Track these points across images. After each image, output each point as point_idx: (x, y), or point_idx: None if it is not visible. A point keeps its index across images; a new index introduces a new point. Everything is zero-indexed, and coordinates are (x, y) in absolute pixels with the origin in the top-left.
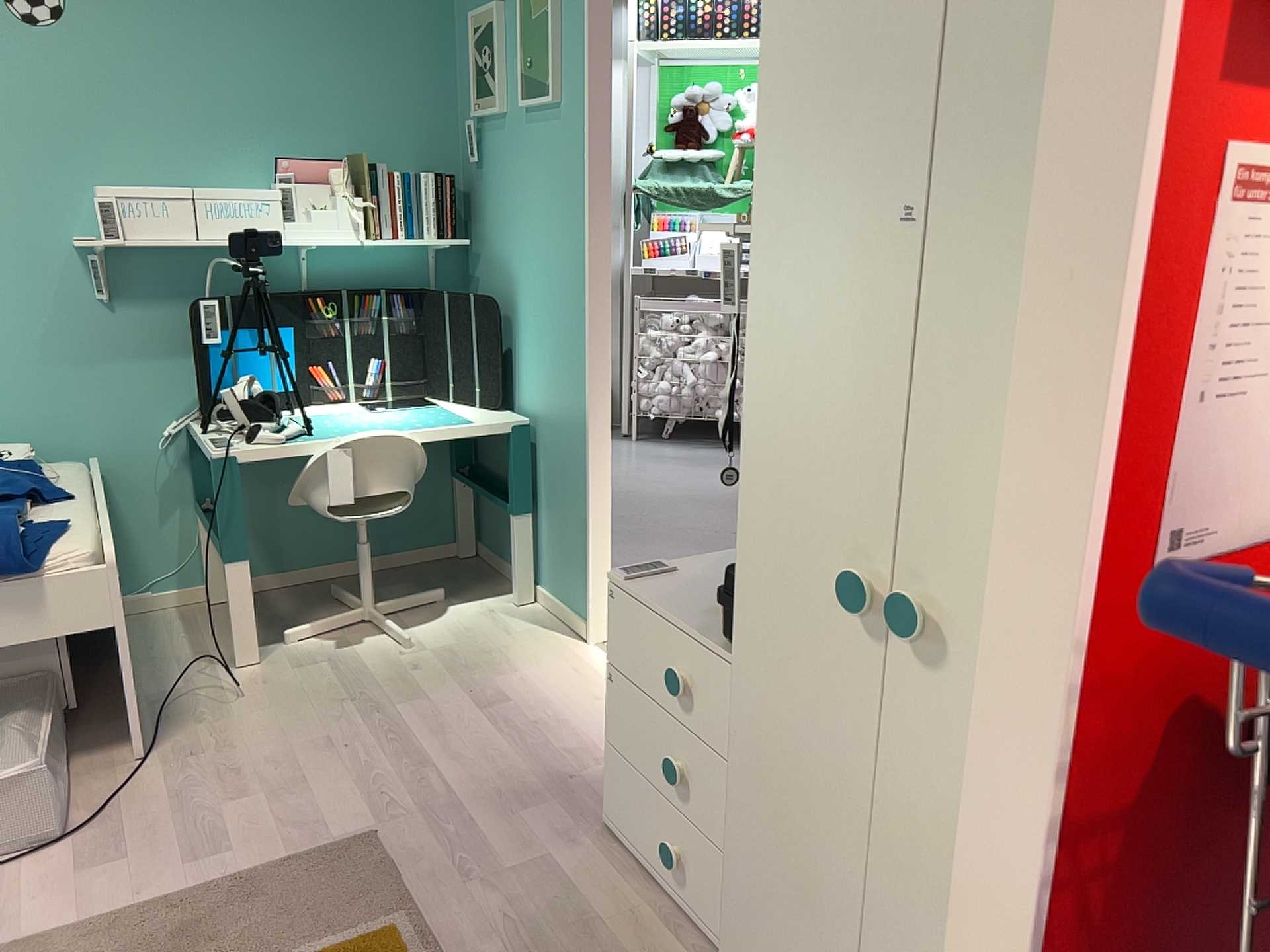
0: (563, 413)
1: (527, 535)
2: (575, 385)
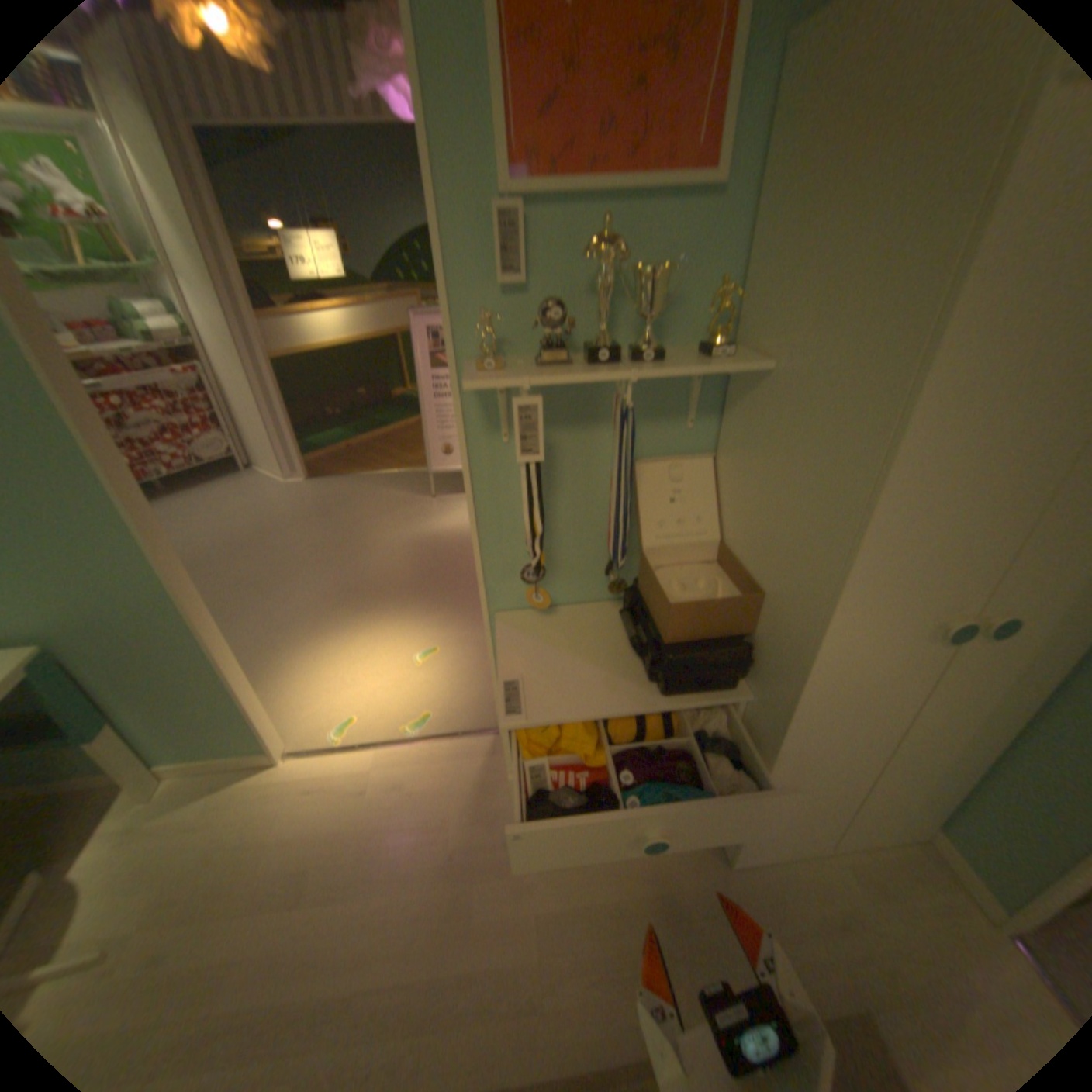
0: (113, 615)
1: (116, 742)
2: (127, 582)
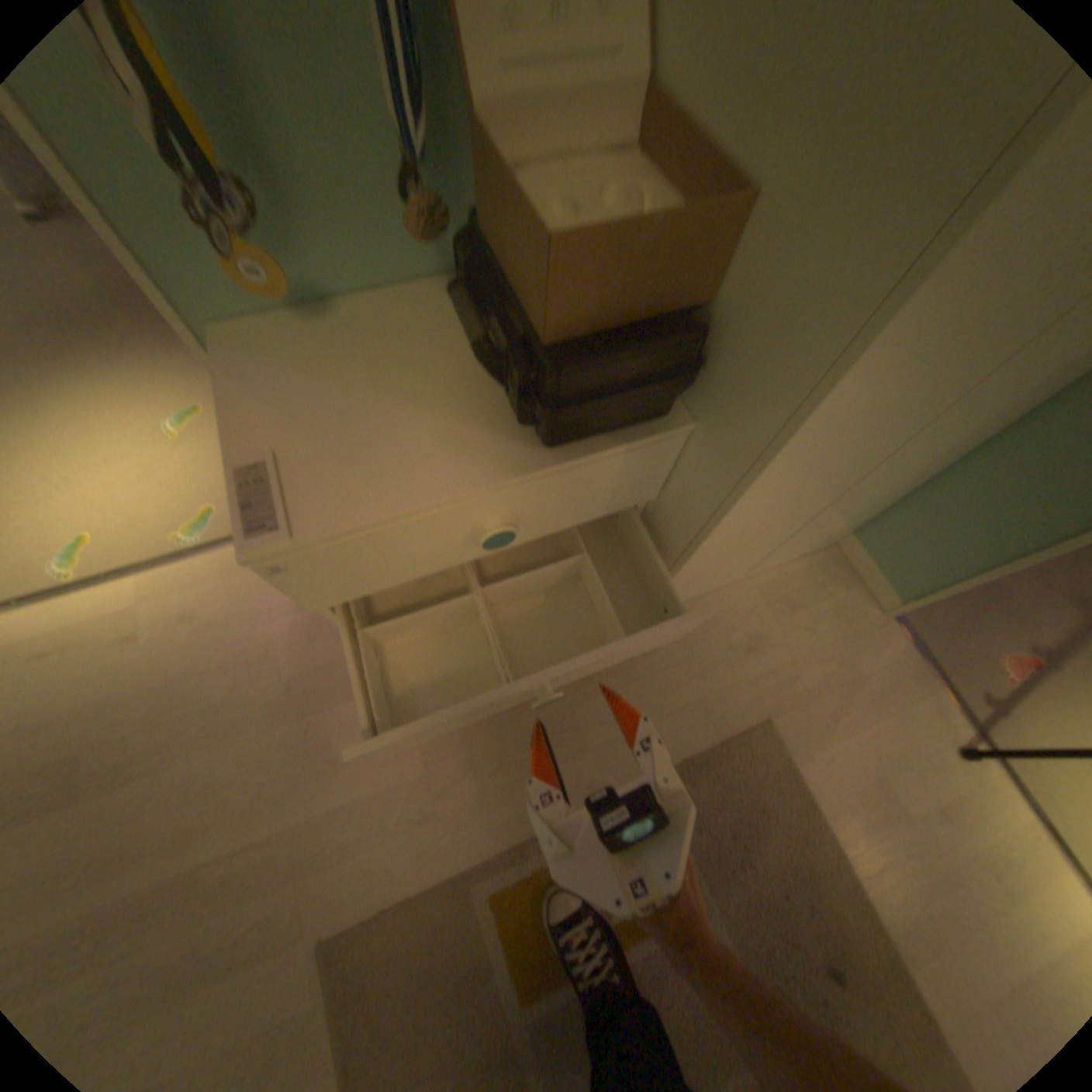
0: None
1: None
2: None
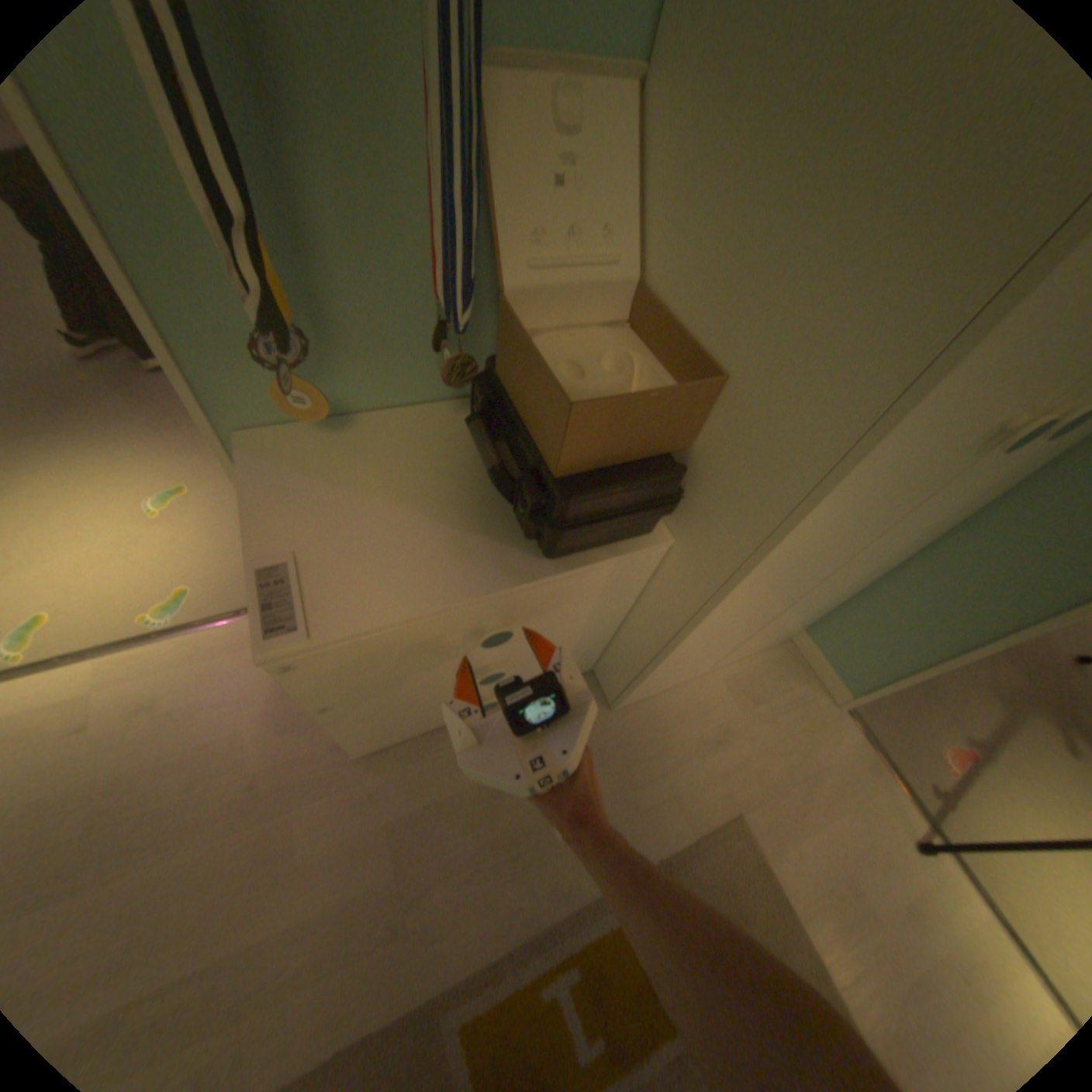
0: None
1: None
2: None
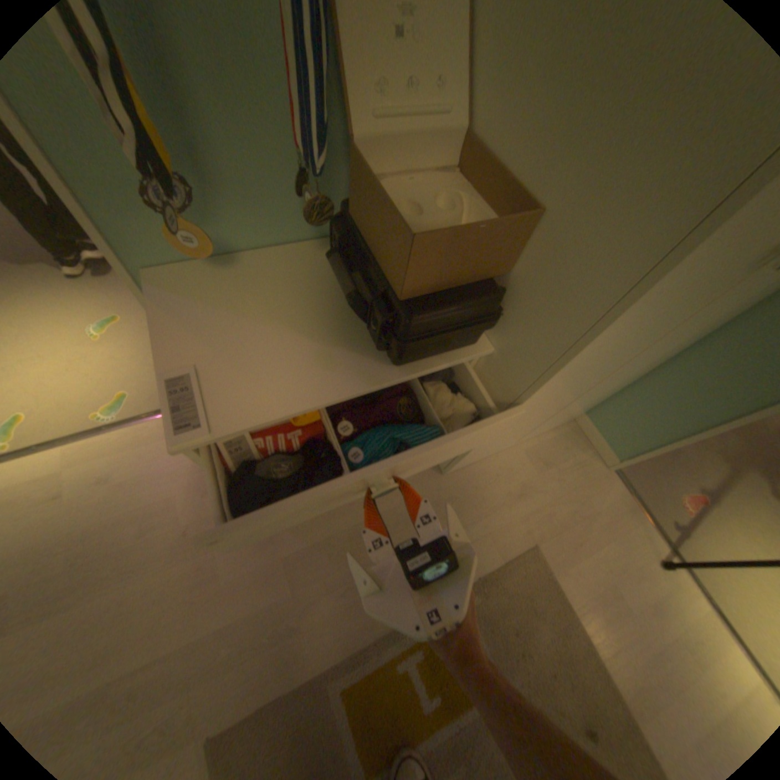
0: None
1: None
2: None
